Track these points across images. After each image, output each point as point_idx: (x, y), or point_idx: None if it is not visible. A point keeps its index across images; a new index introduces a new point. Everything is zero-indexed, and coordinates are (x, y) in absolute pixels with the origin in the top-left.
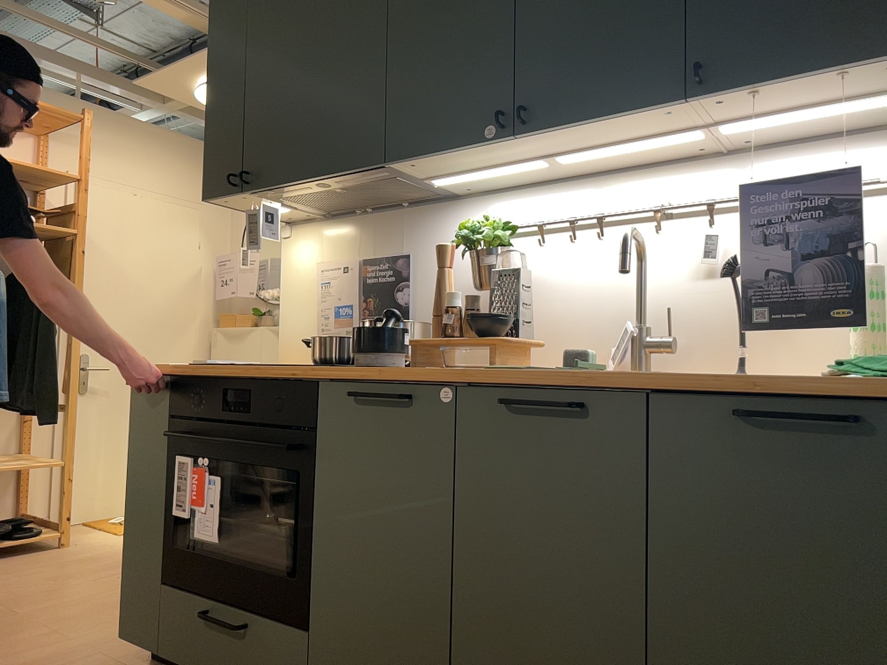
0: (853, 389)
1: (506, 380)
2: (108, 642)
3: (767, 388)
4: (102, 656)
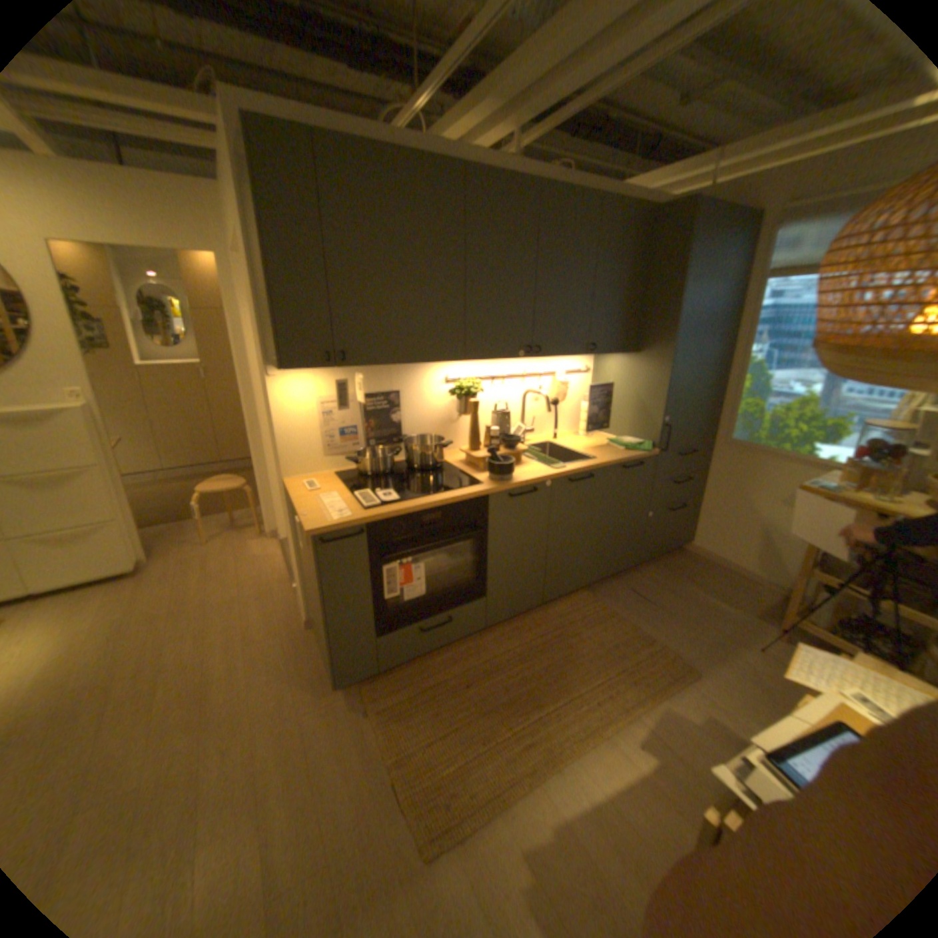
0: (639, 455)
1: (572, 473)
2: (280, 713)
3: (630, 460)
4: (304, 716)
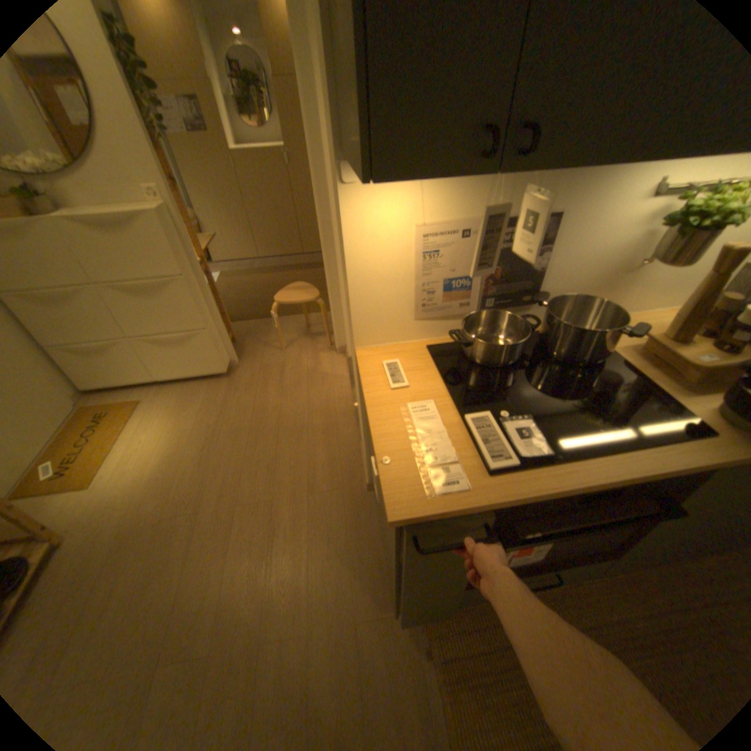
0: None
1: None
2: (338, 608)
3: None
4: (361, 624)
